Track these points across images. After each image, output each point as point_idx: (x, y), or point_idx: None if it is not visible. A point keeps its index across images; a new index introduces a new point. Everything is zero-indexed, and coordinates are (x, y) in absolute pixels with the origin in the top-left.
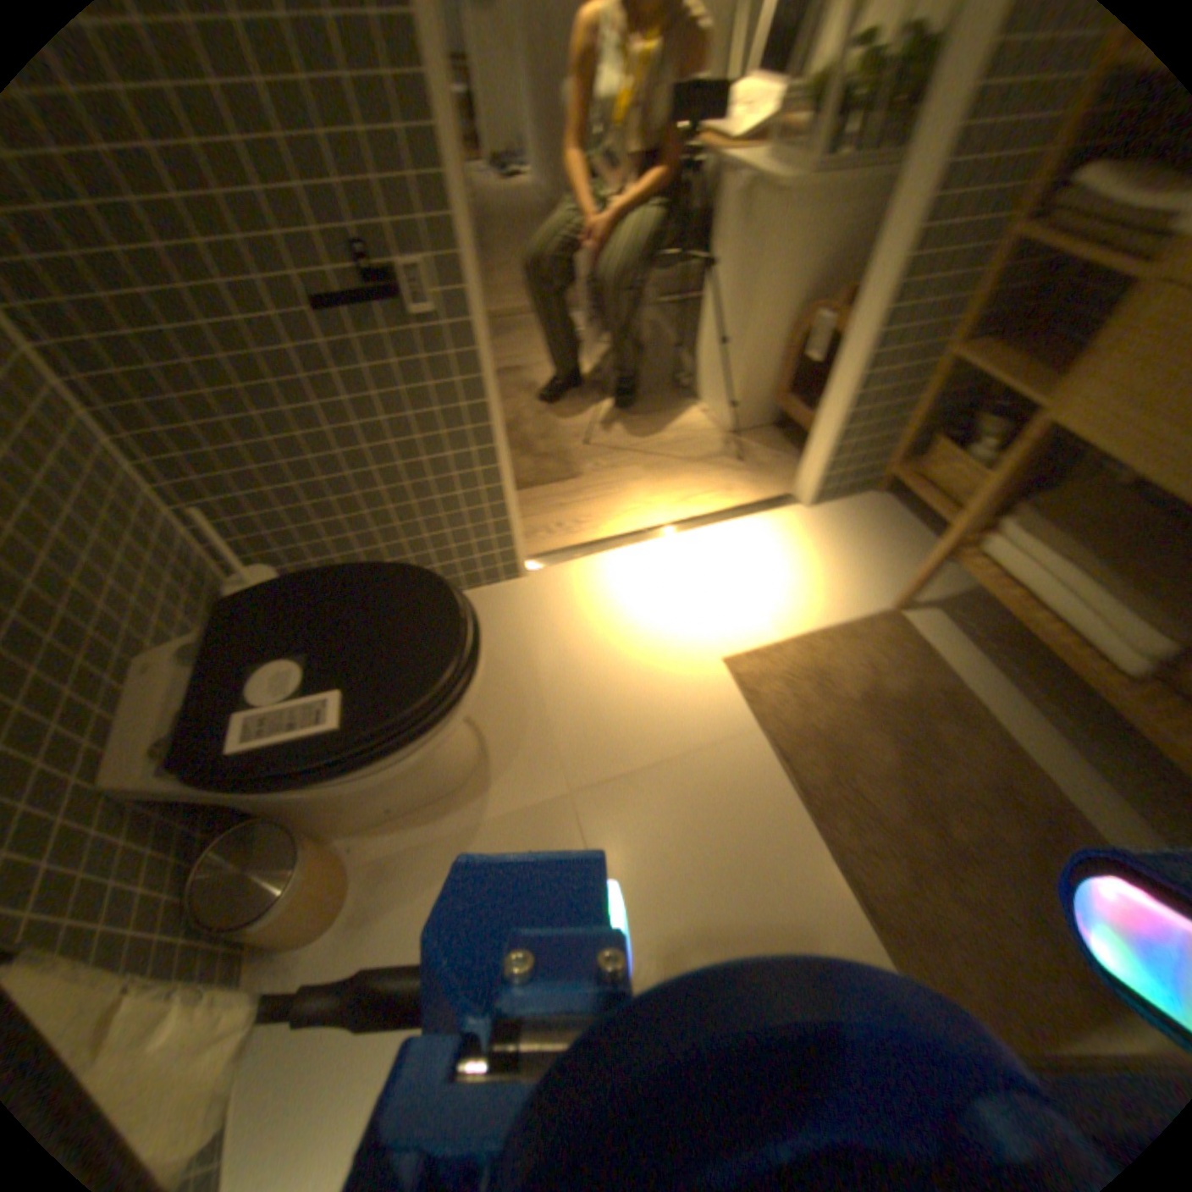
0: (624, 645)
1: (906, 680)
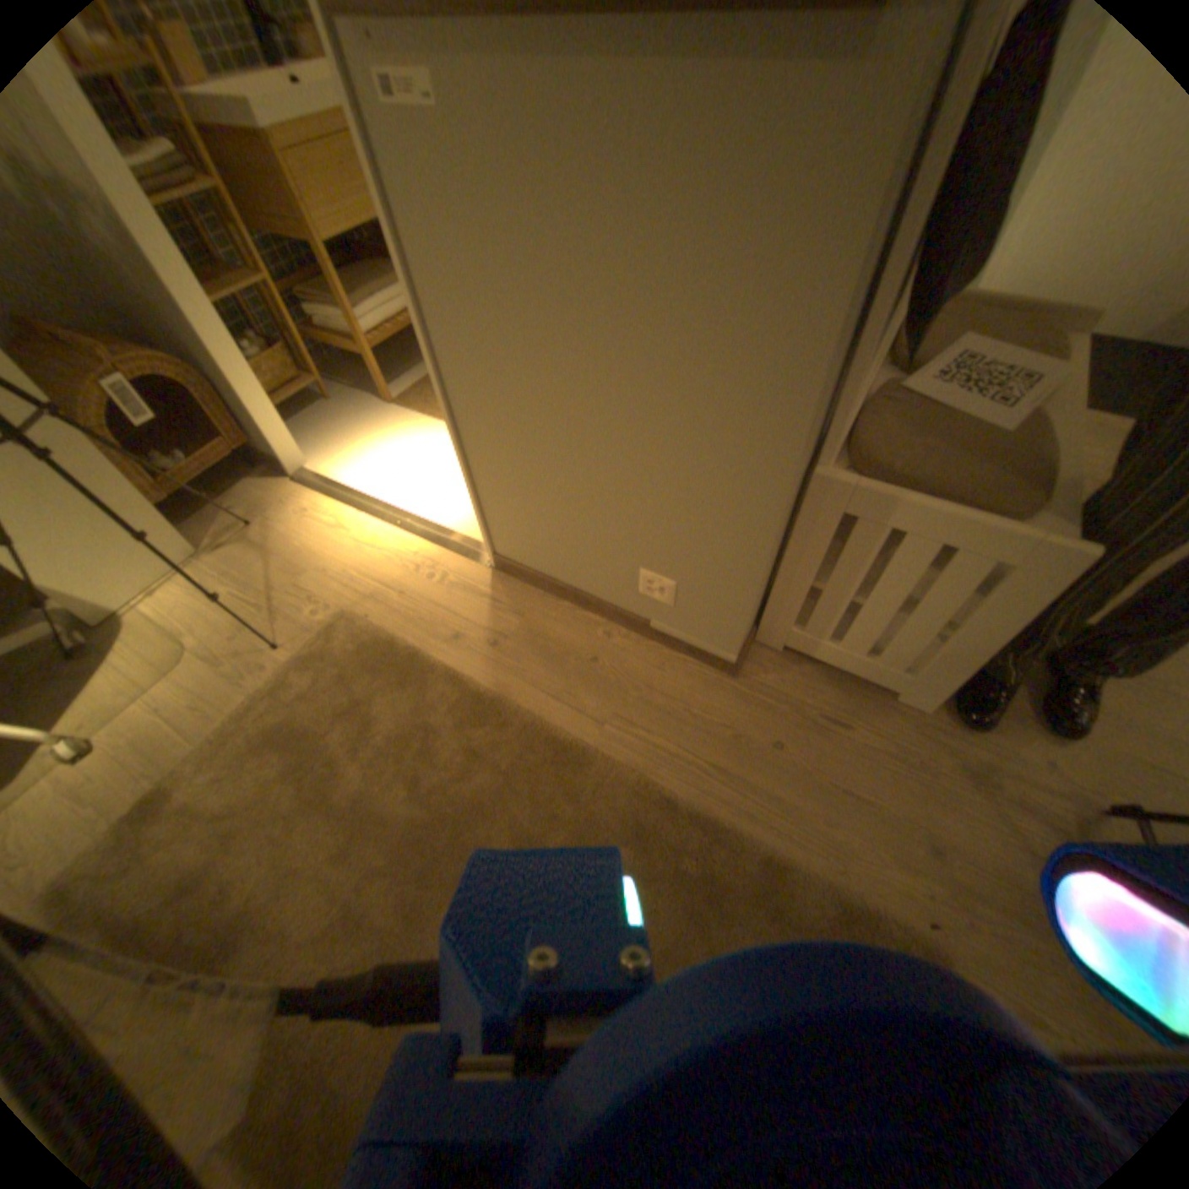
0: None
1: None
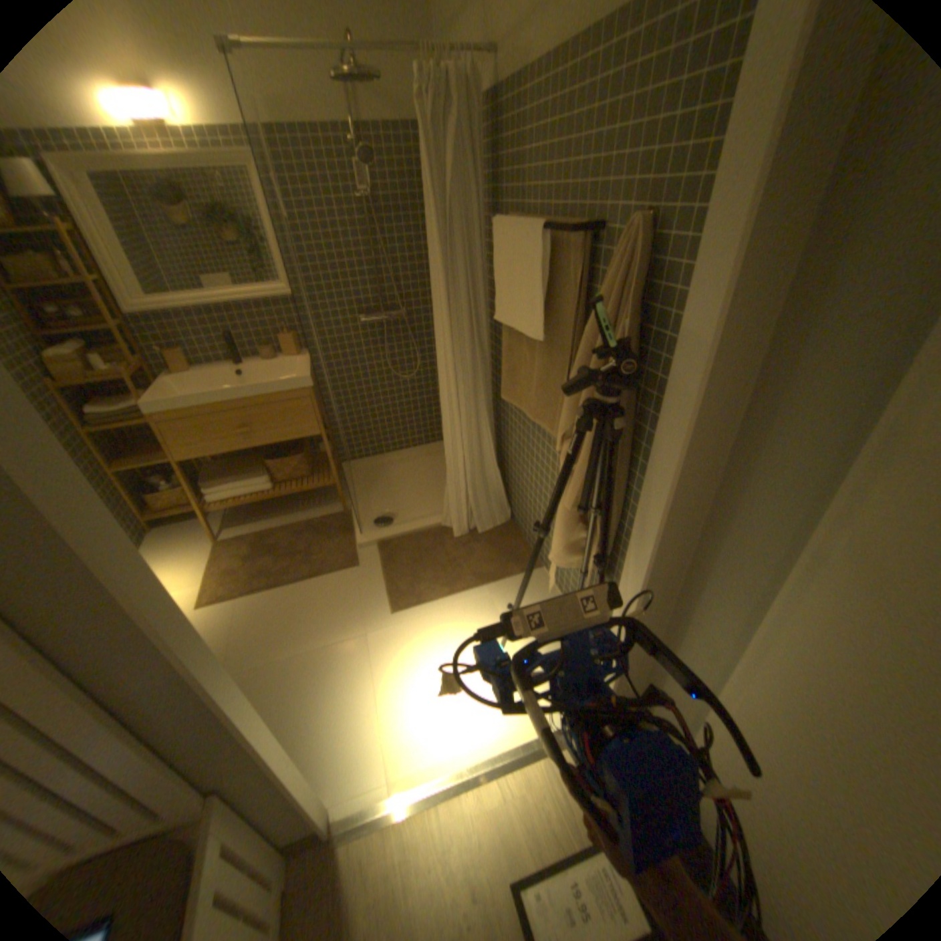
0: None
1: (243, 547)
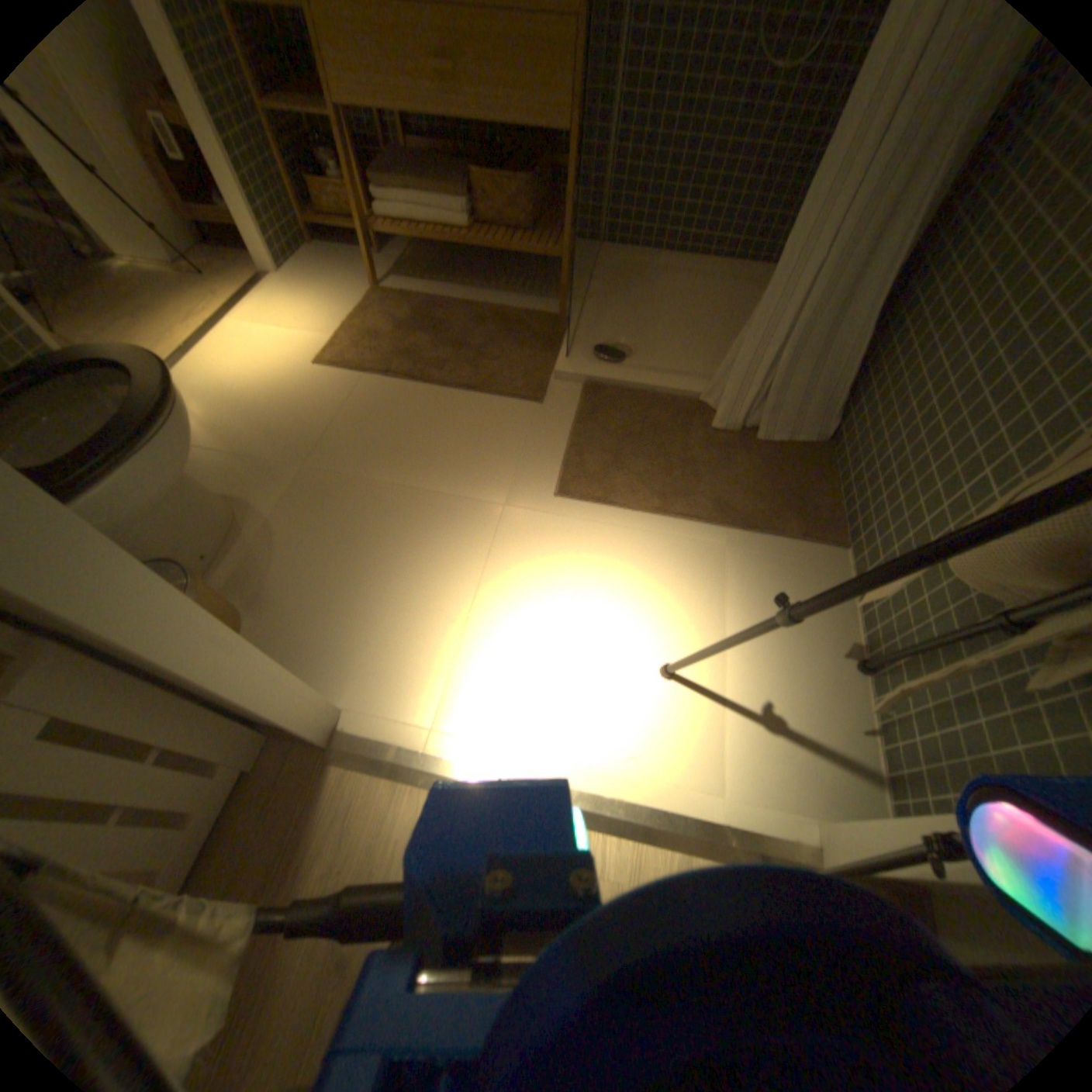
0: (248, 397)
1: (404, 308)
